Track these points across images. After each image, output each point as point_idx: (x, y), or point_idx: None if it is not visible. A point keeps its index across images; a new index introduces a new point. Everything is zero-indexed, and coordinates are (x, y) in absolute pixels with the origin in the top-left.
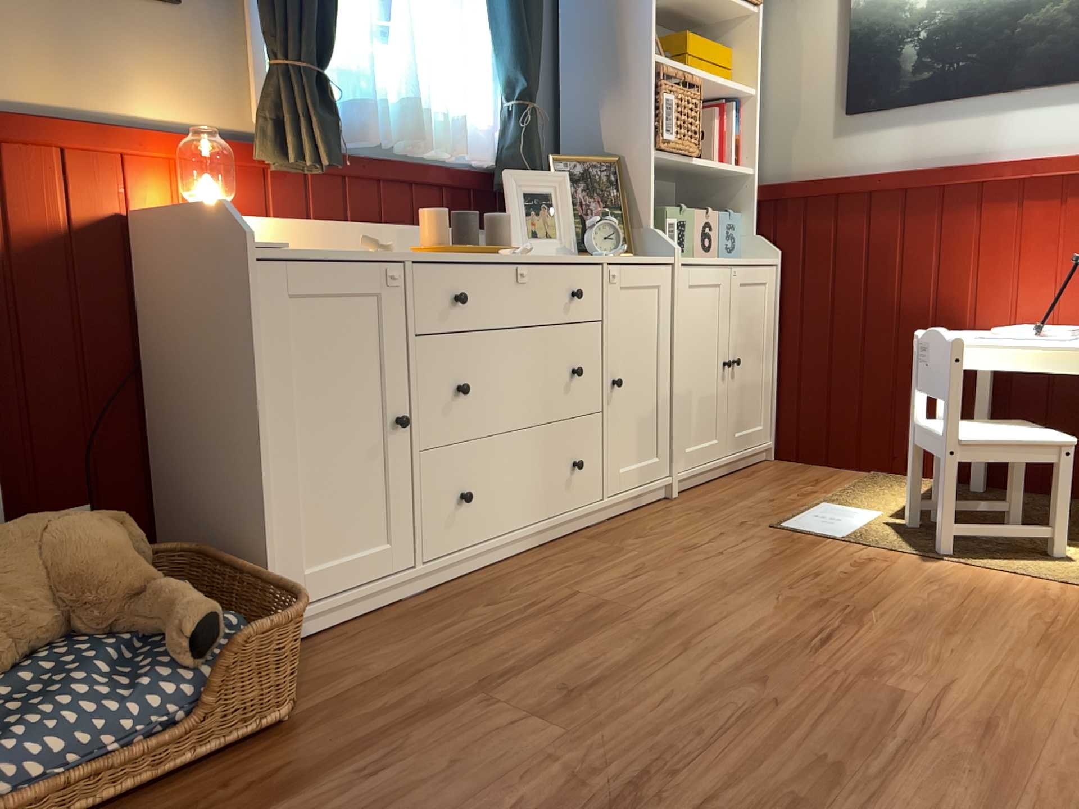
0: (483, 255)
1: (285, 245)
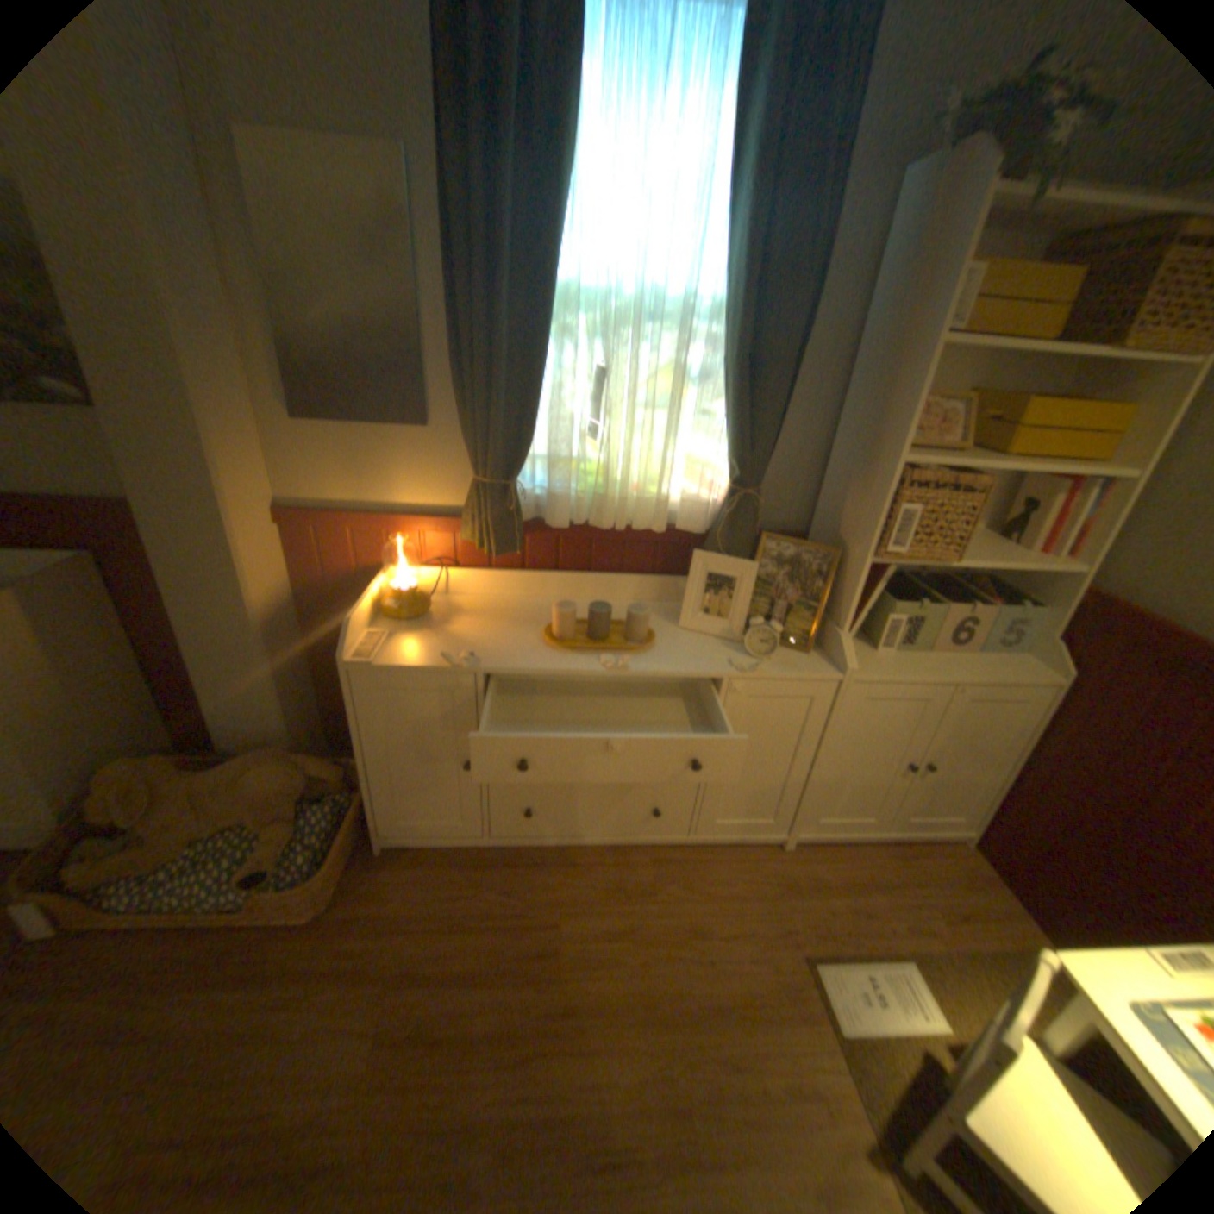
0: (588, 655)
1: (373, 661)
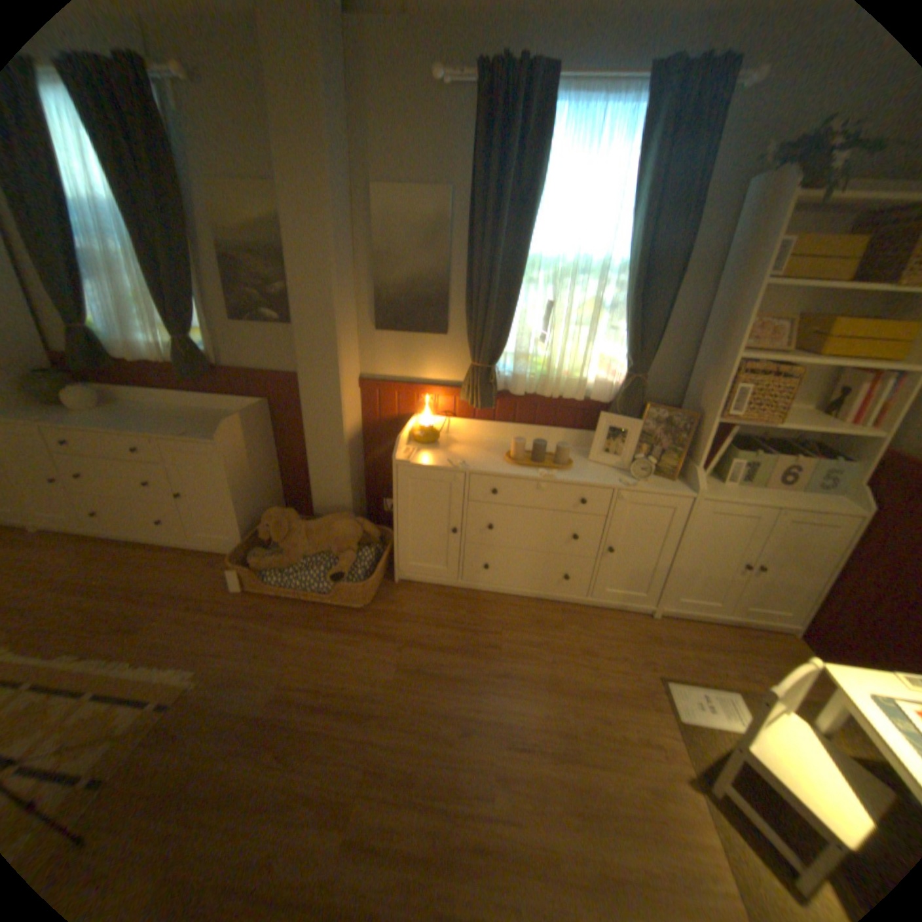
0: (530, 470)
1: (410, 461)
